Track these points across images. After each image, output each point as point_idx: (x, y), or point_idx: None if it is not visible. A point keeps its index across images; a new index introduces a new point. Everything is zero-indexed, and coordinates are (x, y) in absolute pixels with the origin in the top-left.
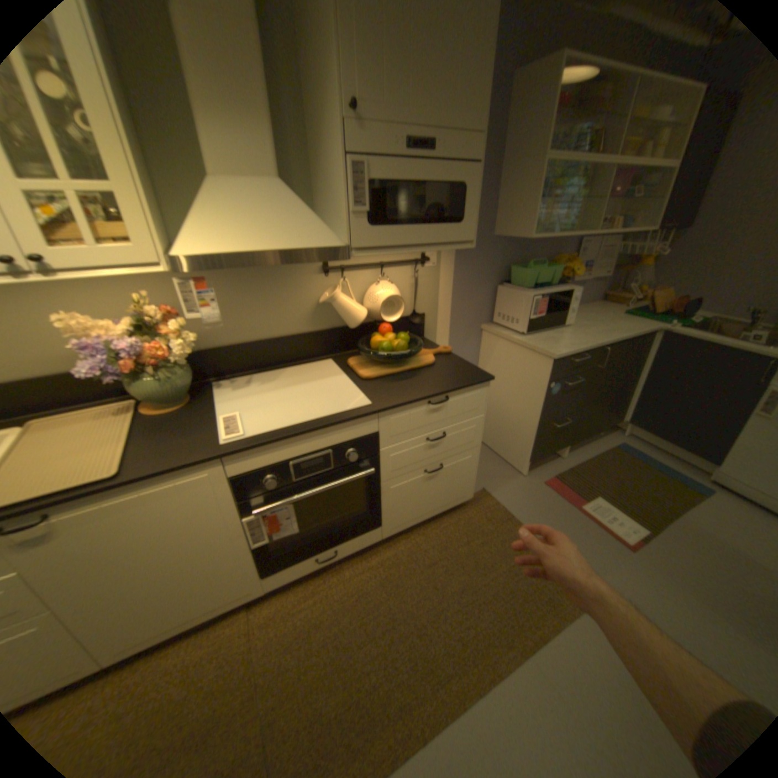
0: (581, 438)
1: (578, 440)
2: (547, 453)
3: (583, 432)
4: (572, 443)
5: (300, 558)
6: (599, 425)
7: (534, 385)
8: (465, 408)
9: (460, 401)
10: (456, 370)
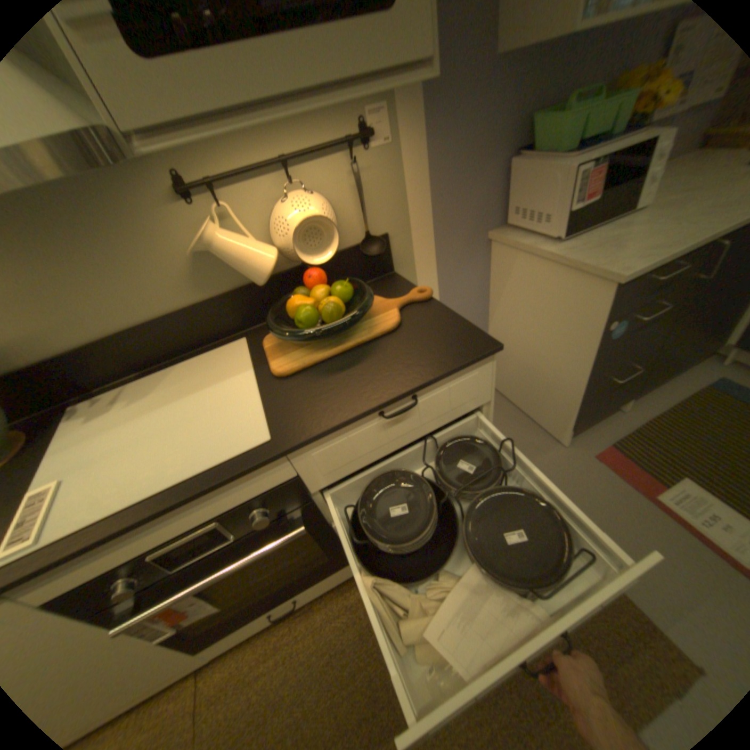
0: (655, 384)
1: (649, 387)
2: (599, 416)
3: (659, 376)
4: (639, 394)
5: (240, 623)
6: (685, 361)
7: (579, 326)
8: (452, 402)
9: (440, 395)
10: (434, 336)
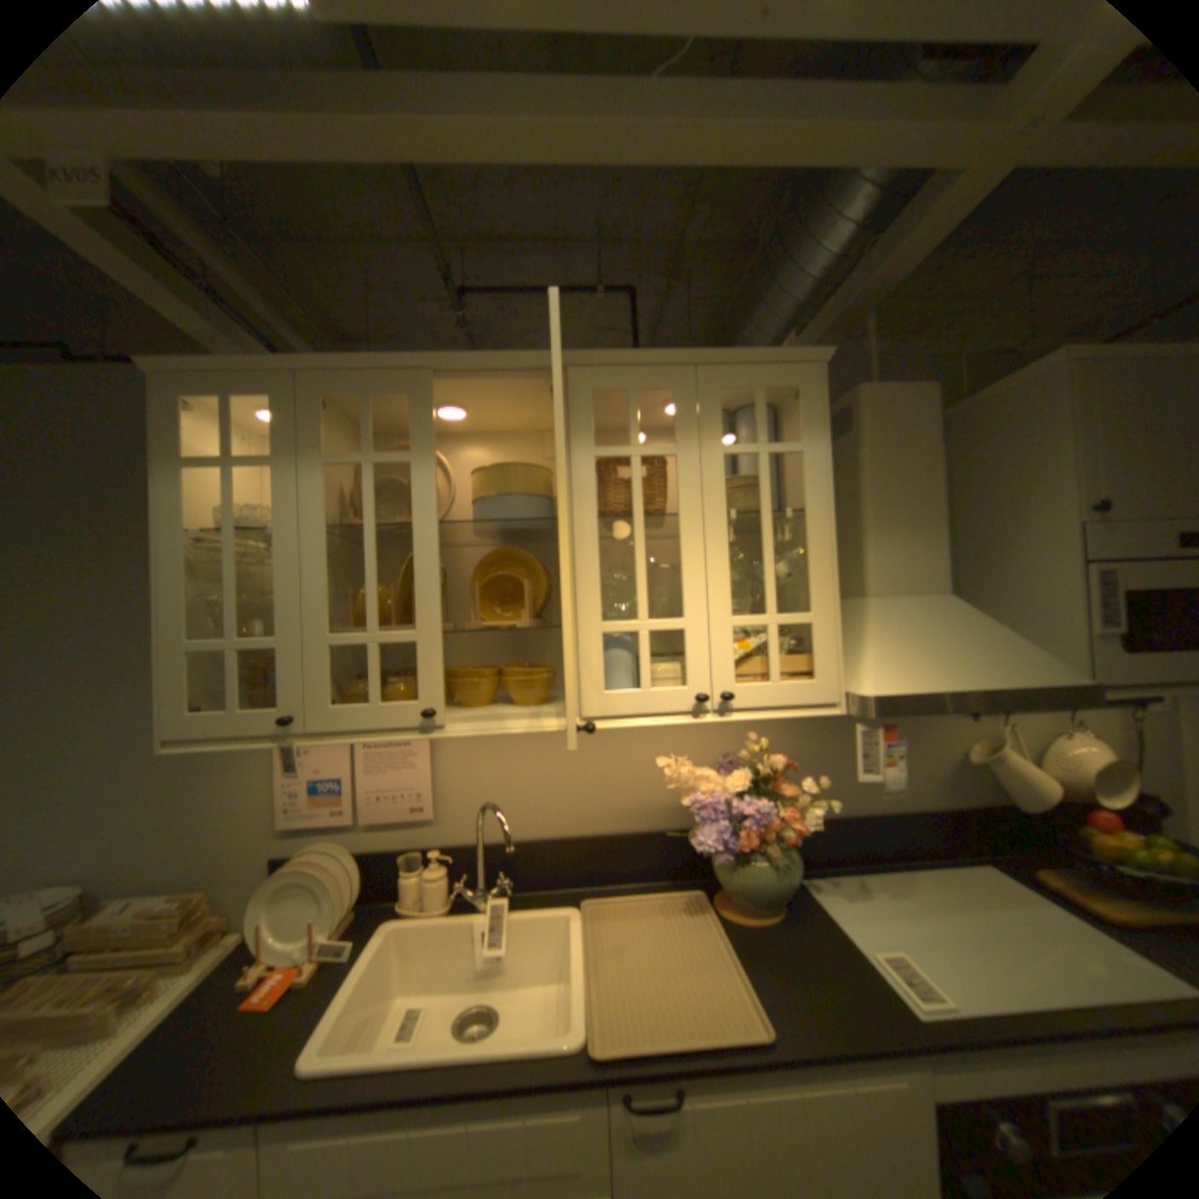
0: None
1: None
2: None
3: None
4: None
5: None
6: None
7: None
8: None
9: None
10: None
